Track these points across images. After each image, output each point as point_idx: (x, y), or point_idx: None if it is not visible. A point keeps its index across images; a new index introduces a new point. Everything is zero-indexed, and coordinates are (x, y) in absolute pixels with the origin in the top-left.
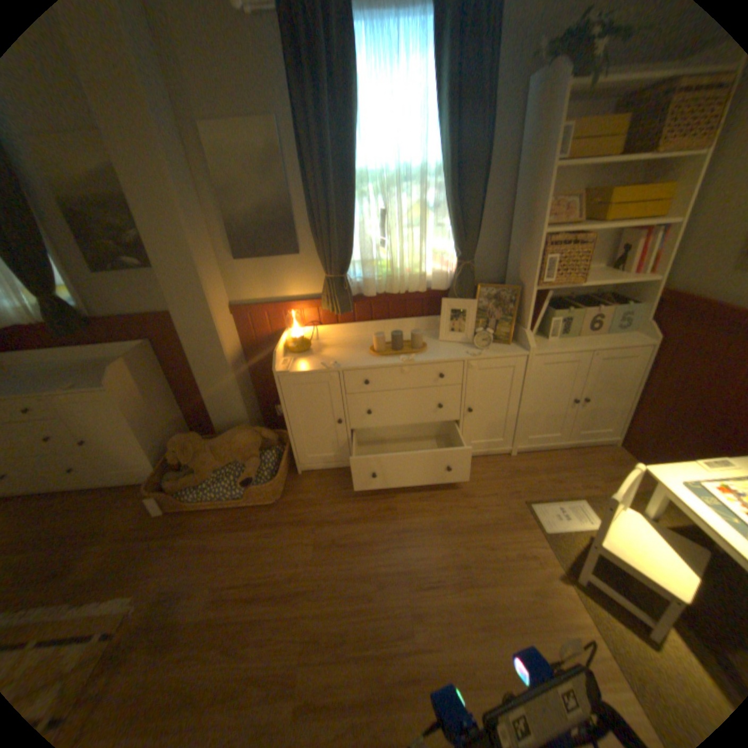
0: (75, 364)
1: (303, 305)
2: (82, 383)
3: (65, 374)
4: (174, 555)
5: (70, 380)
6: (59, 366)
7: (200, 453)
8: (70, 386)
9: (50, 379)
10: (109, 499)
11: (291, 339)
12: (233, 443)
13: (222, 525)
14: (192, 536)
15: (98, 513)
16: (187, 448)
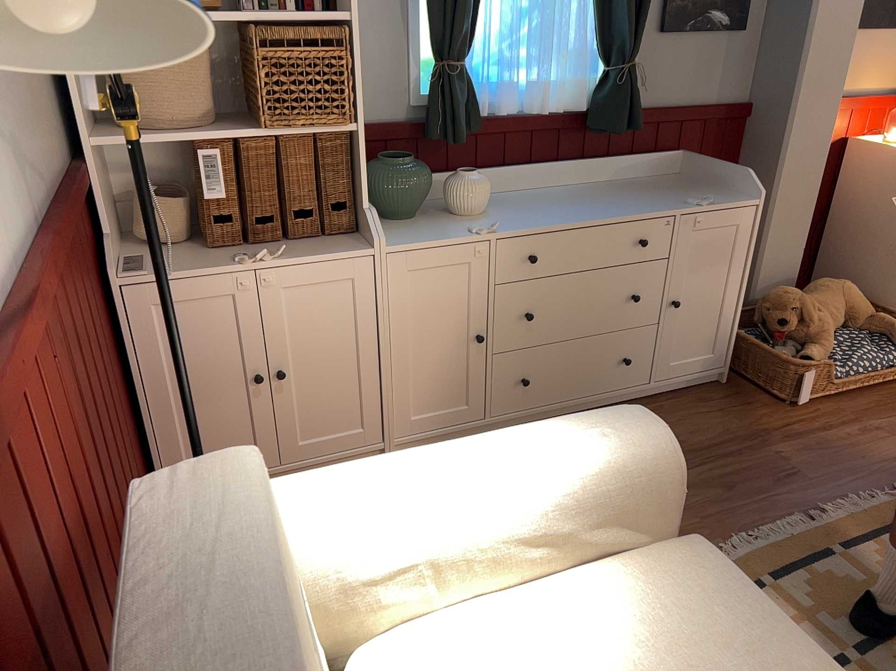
0: (591, 187)
1: (882, 102)
2: (700, 198)
3: (626, 195)
4: (895, 433)
5: (667, 198)
6: (568, 190)
7: (814, 311)
8: (711, 197)
9: (623, 199)
10: (674, 406)
11: (894, 145)
12: (845, 296)
13: (894, 401)
14: (879, 416)
15: (693, 420)
16: (809, 302)
